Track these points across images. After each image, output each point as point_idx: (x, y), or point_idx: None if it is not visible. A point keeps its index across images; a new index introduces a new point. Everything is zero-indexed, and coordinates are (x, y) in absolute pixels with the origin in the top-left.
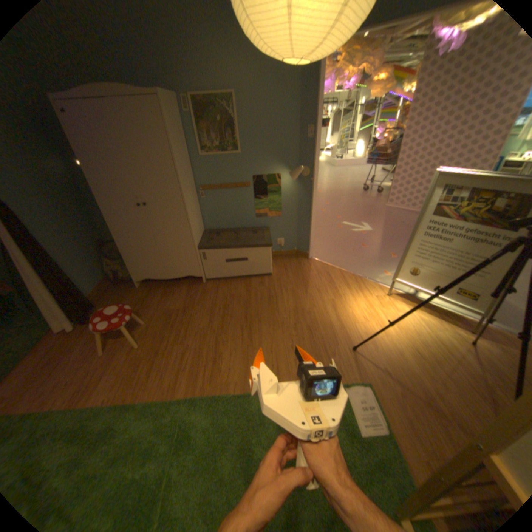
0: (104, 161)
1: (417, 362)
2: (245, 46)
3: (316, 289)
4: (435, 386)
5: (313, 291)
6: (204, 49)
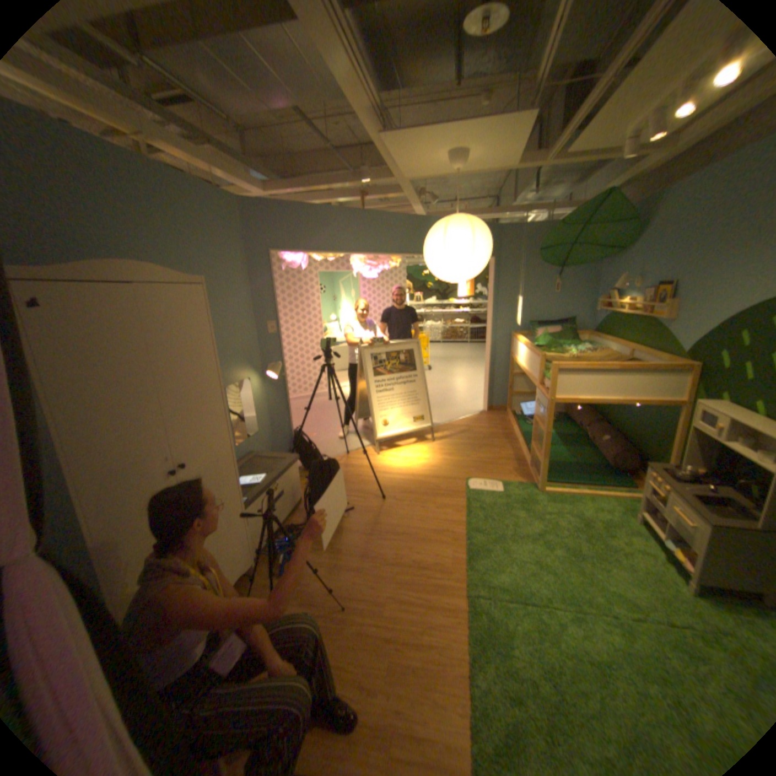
0: (113, 402)
1: (453, 457)
2: (201, 241)
3: (354, 477)
4: (470, 458)
5: (356, 479)
6: (158, 233)
